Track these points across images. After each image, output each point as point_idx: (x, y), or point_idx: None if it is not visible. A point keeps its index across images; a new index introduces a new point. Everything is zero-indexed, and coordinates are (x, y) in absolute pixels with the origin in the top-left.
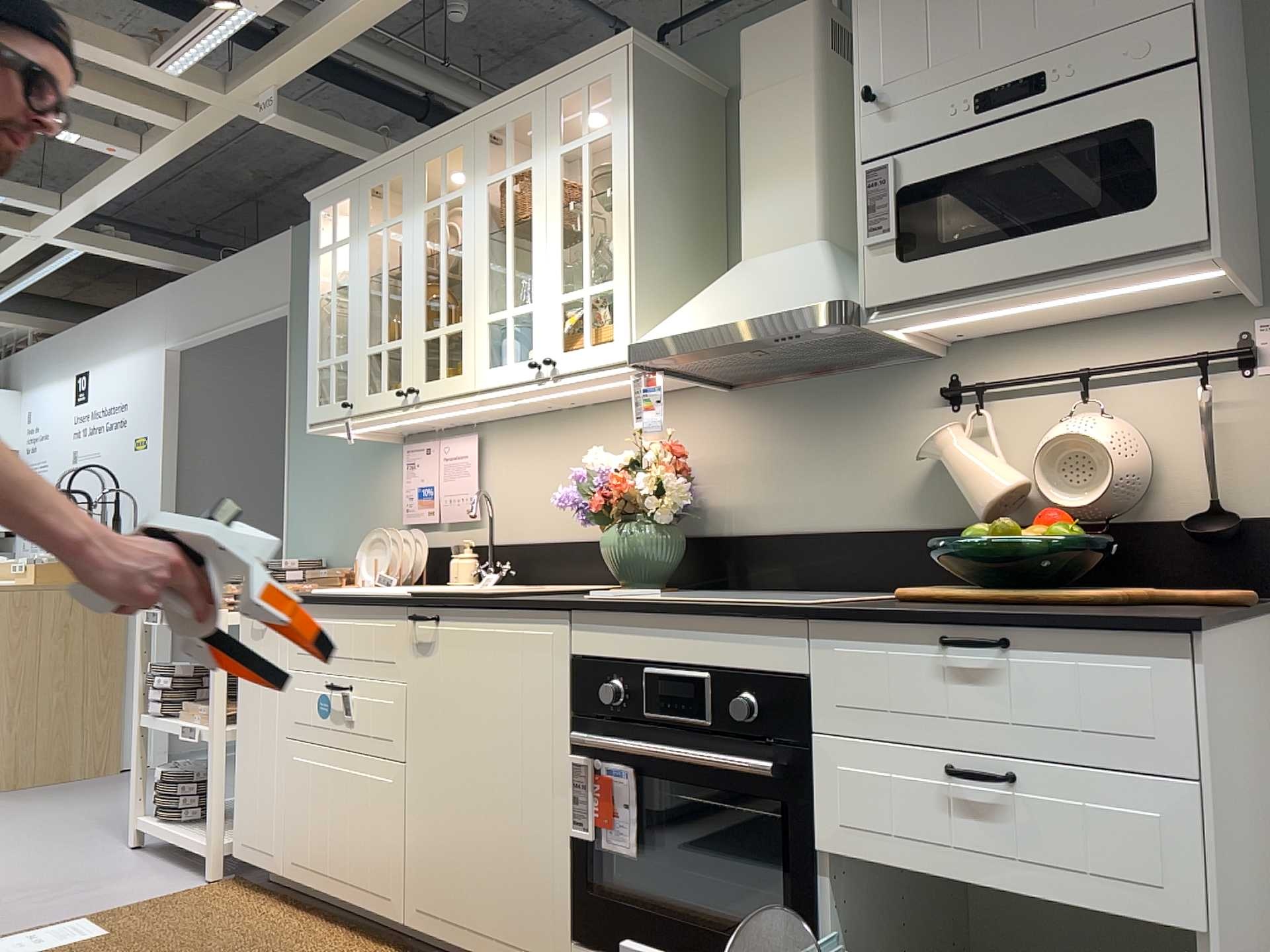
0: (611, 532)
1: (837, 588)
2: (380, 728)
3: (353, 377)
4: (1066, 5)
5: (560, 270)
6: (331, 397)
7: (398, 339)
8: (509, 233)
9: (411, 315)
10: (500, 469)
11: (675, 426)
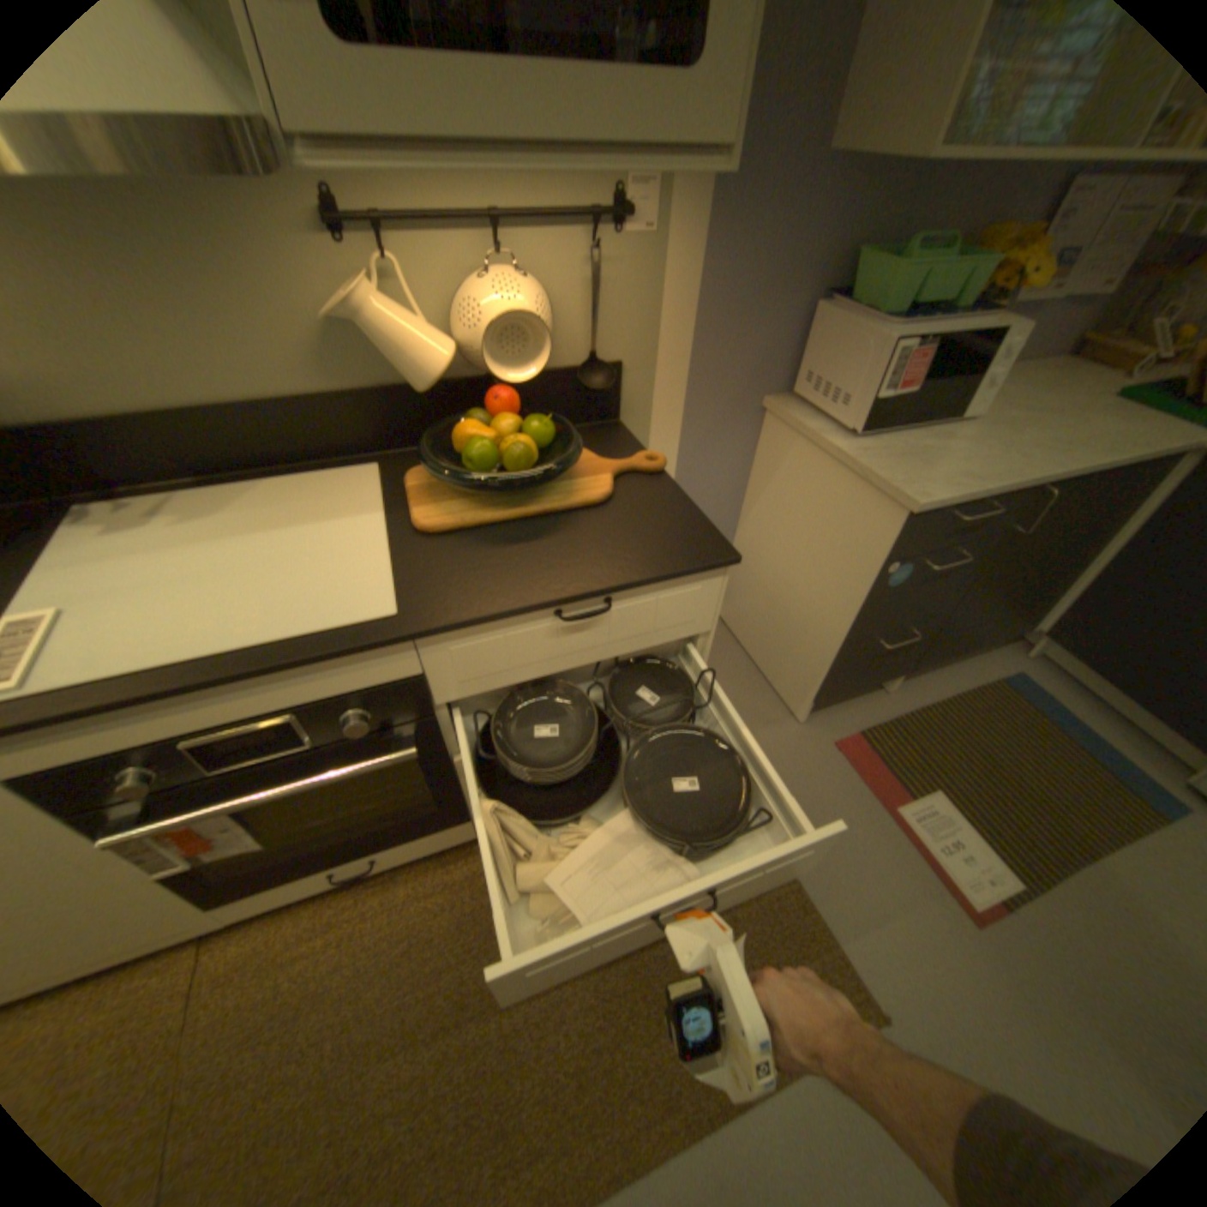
0: None
1: (248, 465)
2: None
3: None
4: None
5: None
6: None
7: None
8: None
9: None
10: None
11: None
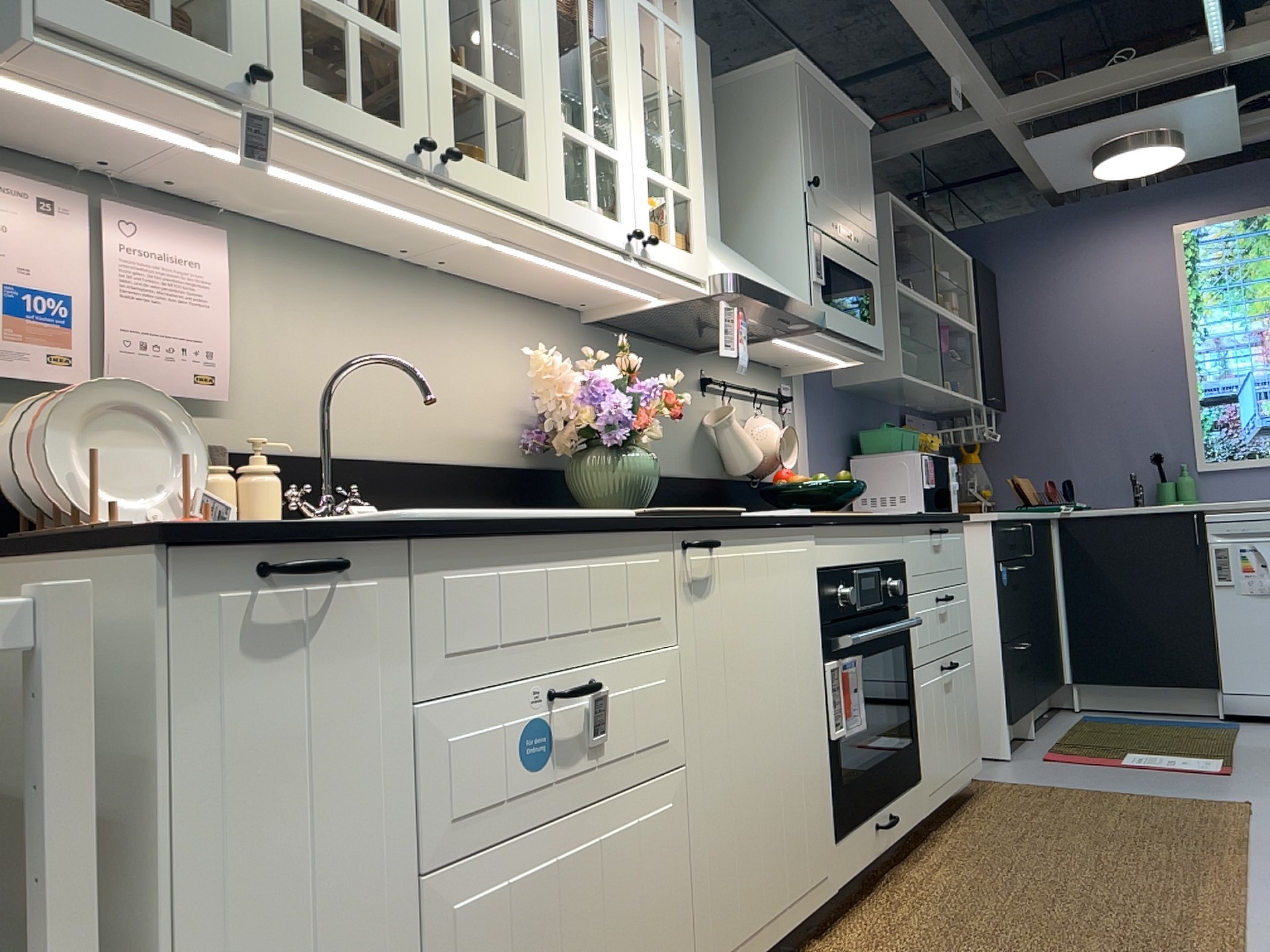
0: (623, 455)
1: None
2: (649, 731)
3: (251, 13)
4: (857, 205)
5: (646, 140)
6: (156, 6)
7: (393, 31)
8: (587, 36)
9: (422, 9)
10: (267, 316)
11: (561, 344)
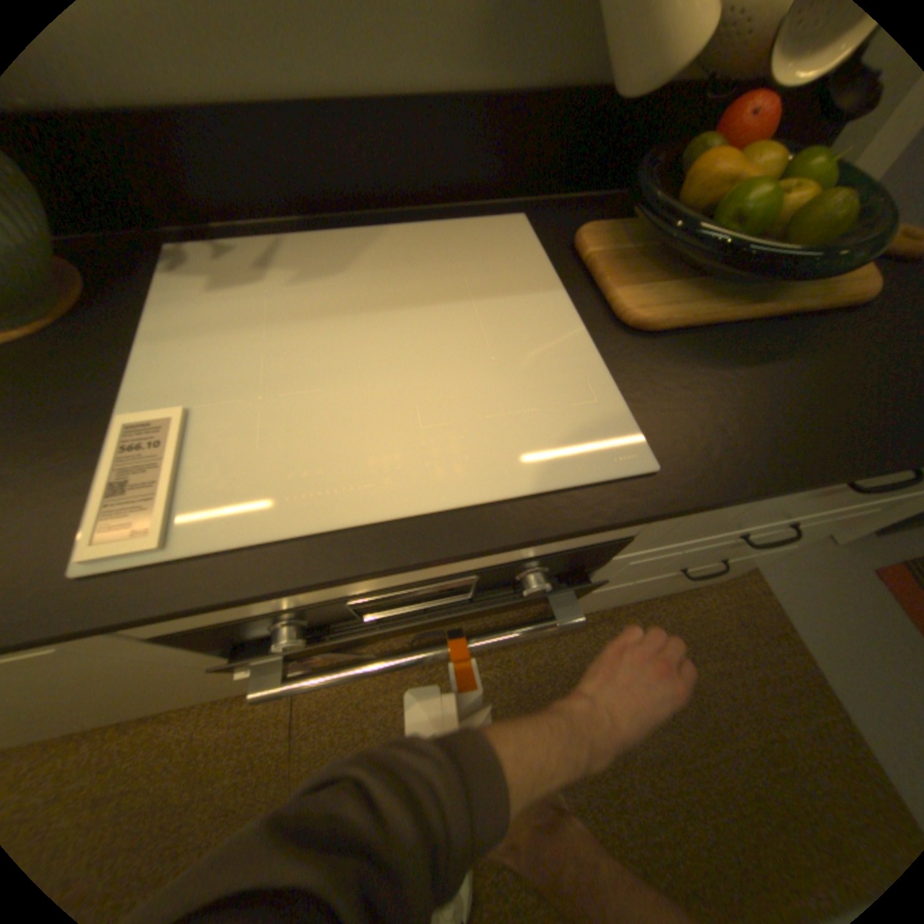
0: None
1: (361, 203)
2: None
3: None
4: None
5: None
6: None
7: None
8: None
9: None
10: None
11: None
